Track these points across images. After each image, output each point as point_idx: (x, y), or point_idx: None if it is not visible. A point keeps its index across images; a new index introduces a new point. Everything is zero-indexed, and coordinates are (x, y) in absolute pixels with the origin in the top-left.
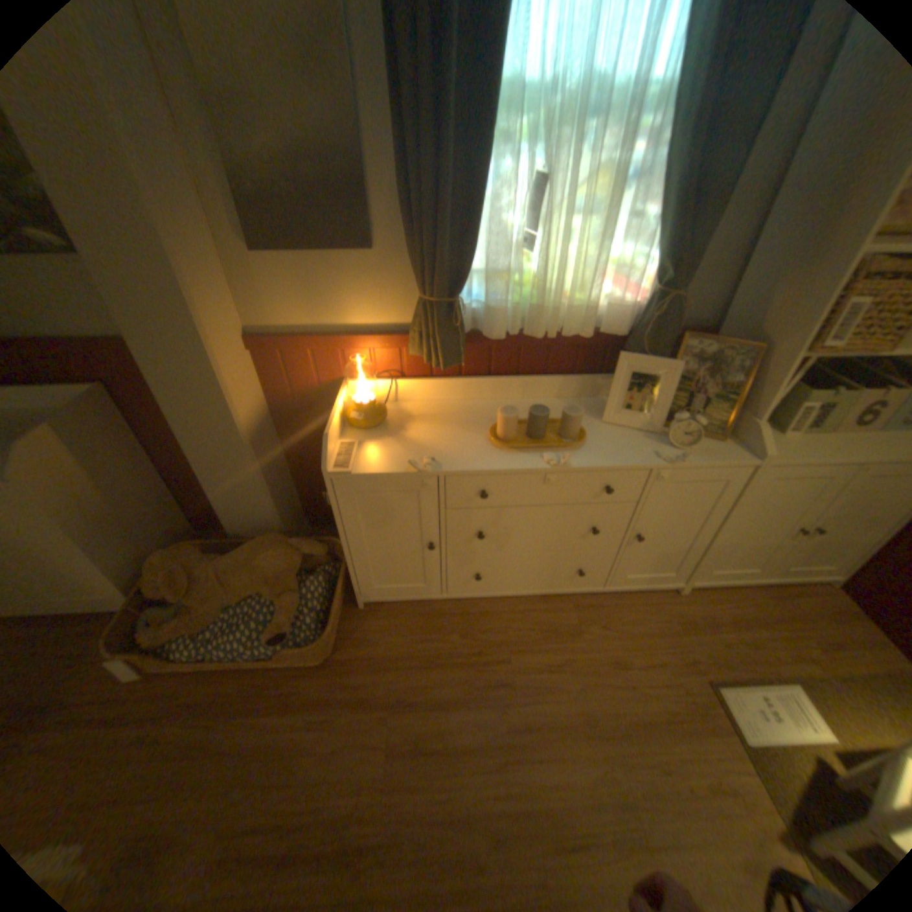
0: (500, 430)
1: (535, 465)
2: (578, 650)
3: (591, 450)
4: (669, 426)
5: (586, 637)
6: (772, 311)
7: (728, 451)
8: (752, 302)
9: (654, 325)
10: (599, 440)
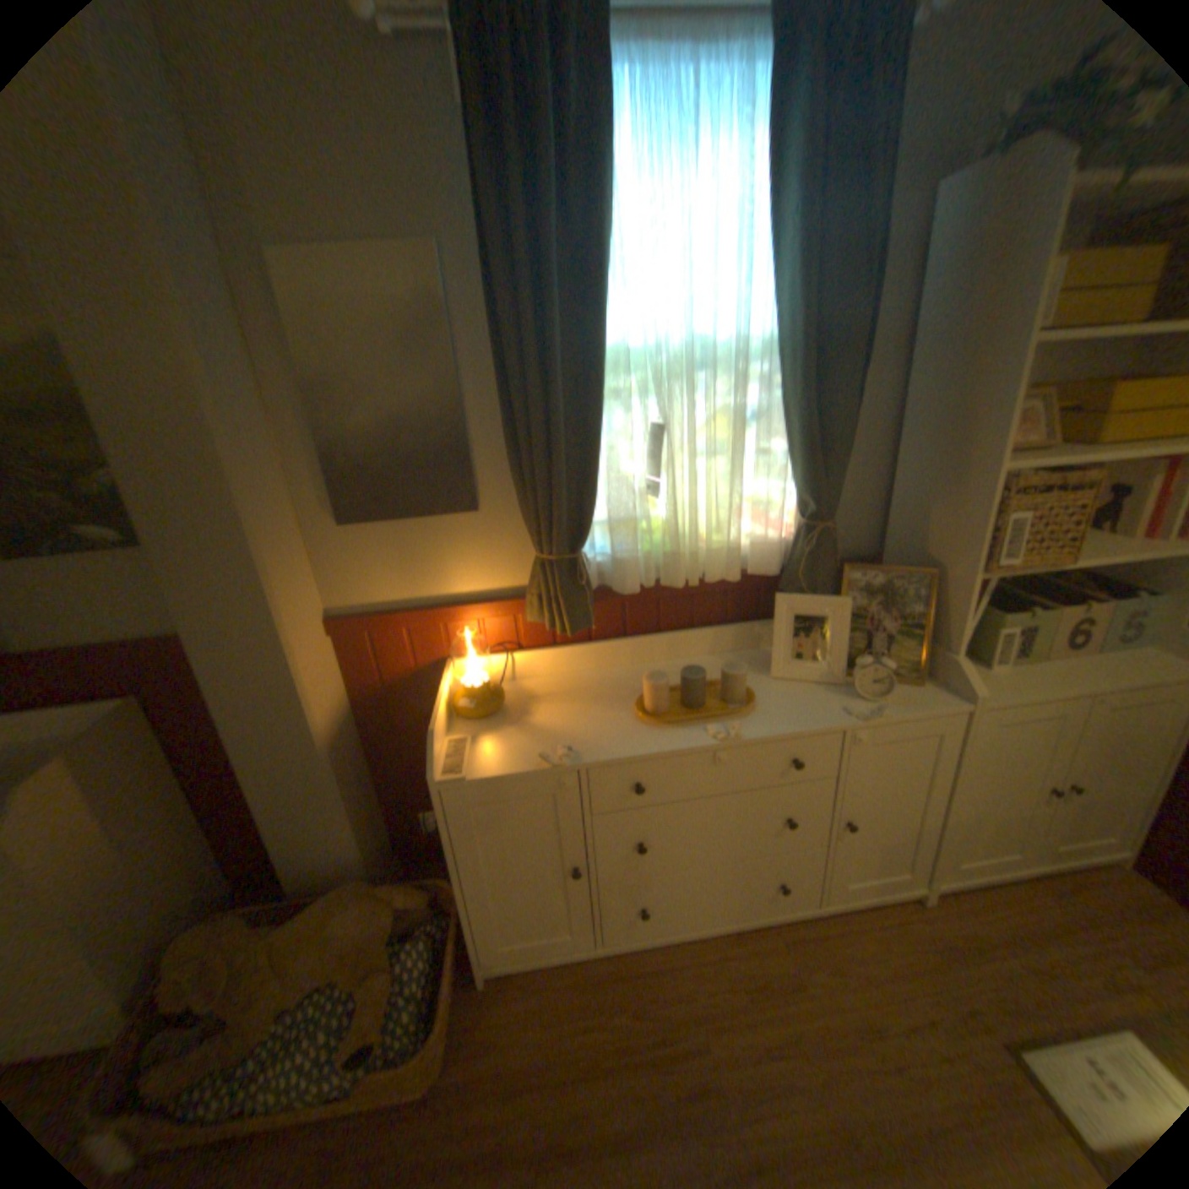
0: (648, 702)
1: (700, 742)
2: (805, 1016)
3: (765, 714)
4: (853, 675)
5: (812, 991)
6: (933, 534)
7: (931, 698)
8: (908, 525)
9: (807, 560)
10: (773, 701)
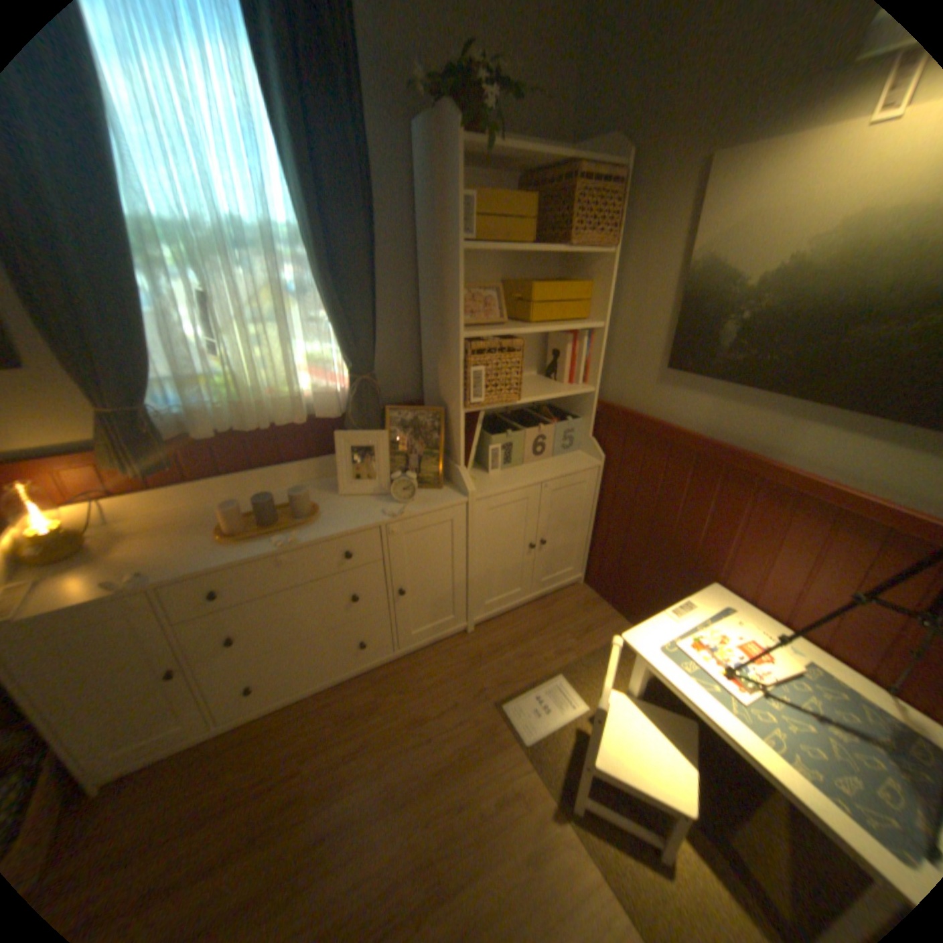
0: (225, 525)
1: (263, 550)
2: (374, 726)
3: (323, 522)
4: (393, 486)
5: (382, 708)
6: (441, 383)
7: (443, 495)
8: (431, 378)
9: (354, 405)
10: (334, 512)
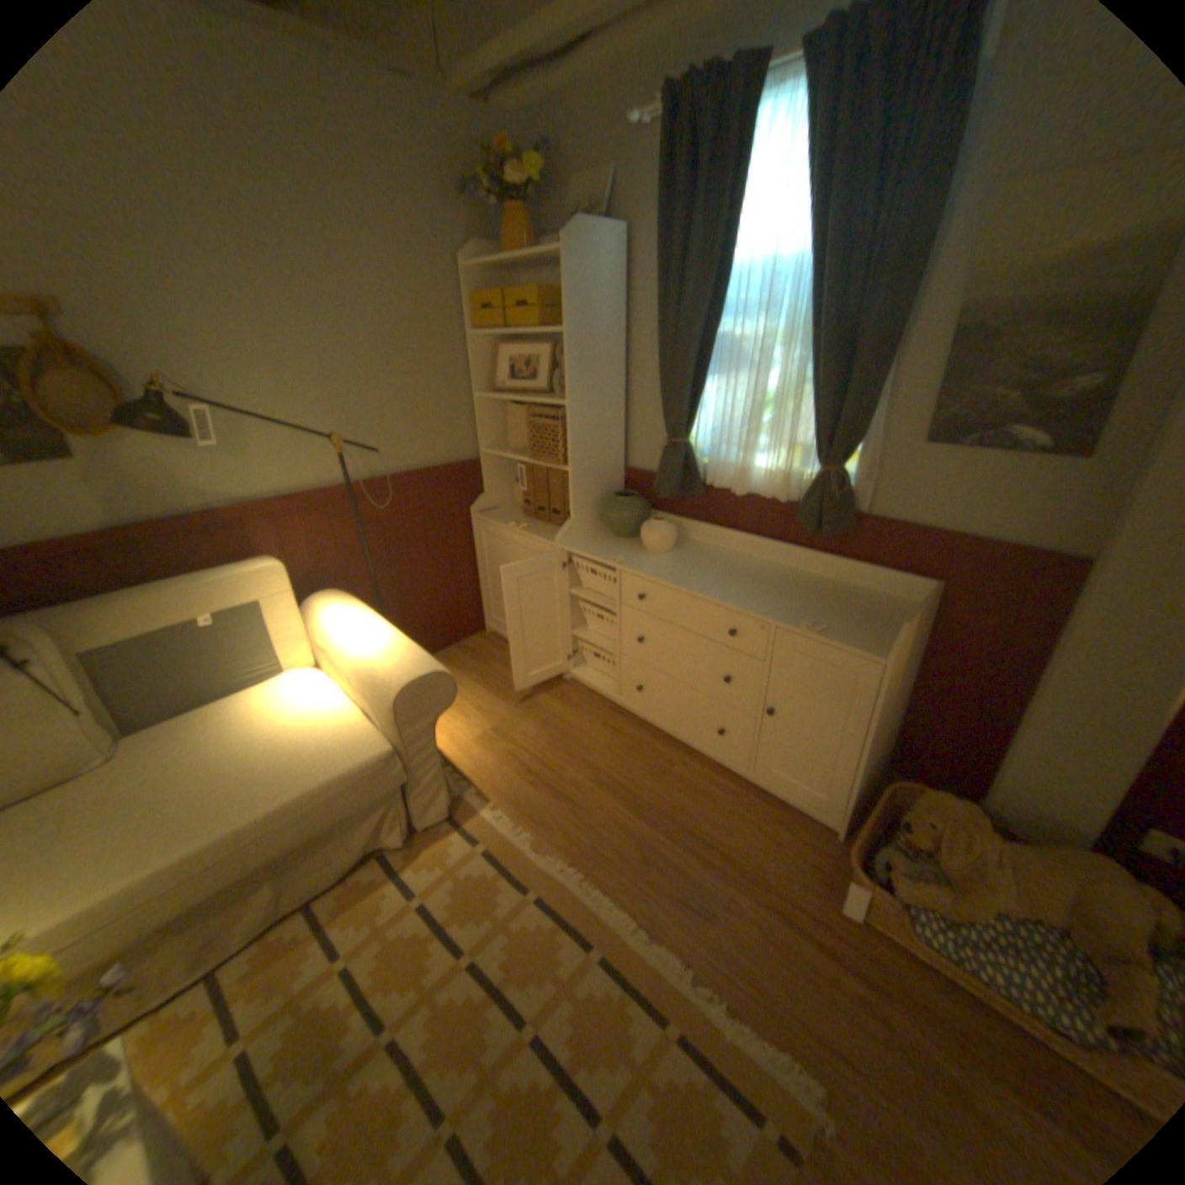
0: None
1: None
2: None
3: None
4: None
5: None
6: None
7: None
8: None
9: None
10: None
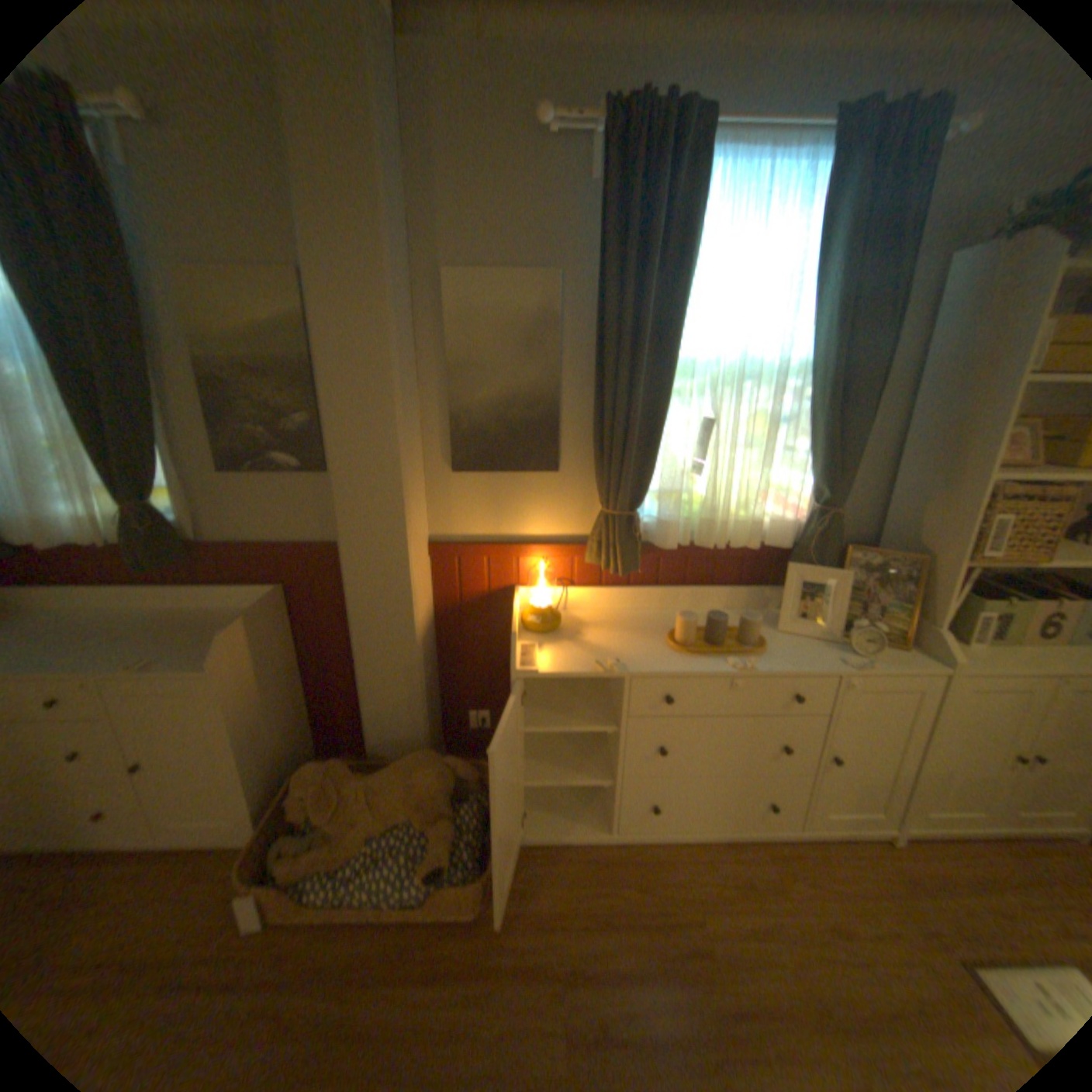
0: (679, 636)
1: (722, 670)
2: (787, 914)
3: (775, 657)
4: (849, 635)
5: (793, 897)
6: (927, 528)
7: (917, 661)
8: (905, 520)
9: (818, 538)
10: (781, 648)
